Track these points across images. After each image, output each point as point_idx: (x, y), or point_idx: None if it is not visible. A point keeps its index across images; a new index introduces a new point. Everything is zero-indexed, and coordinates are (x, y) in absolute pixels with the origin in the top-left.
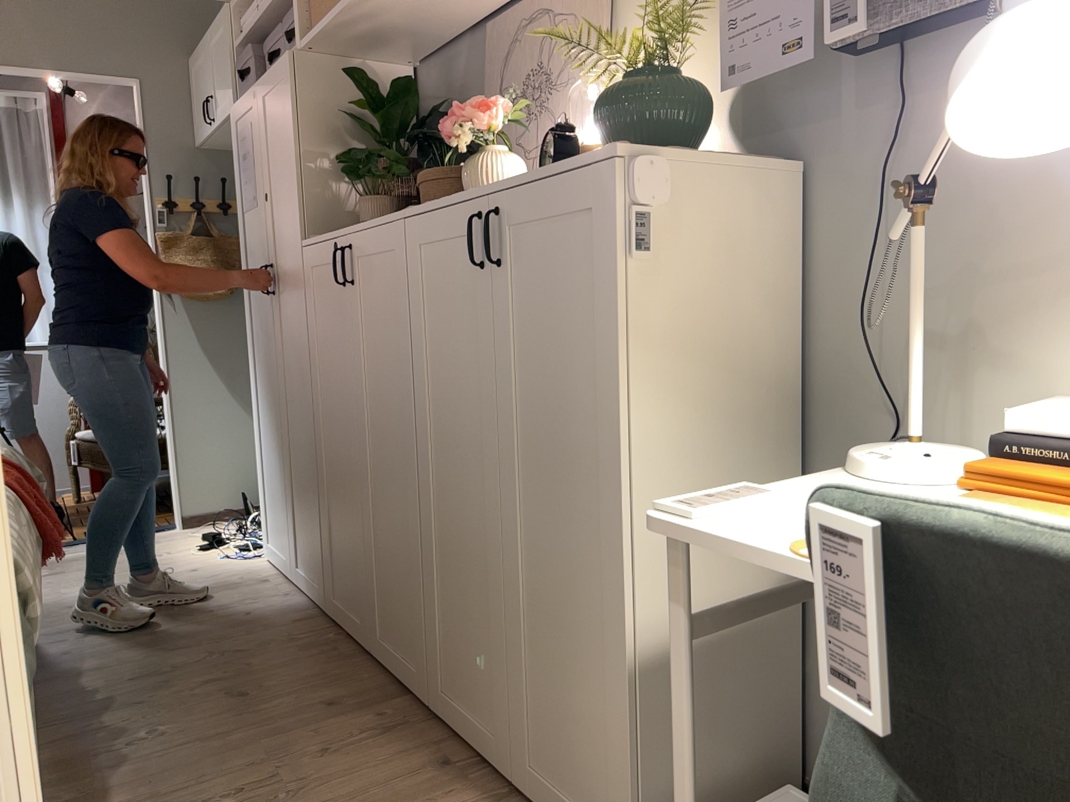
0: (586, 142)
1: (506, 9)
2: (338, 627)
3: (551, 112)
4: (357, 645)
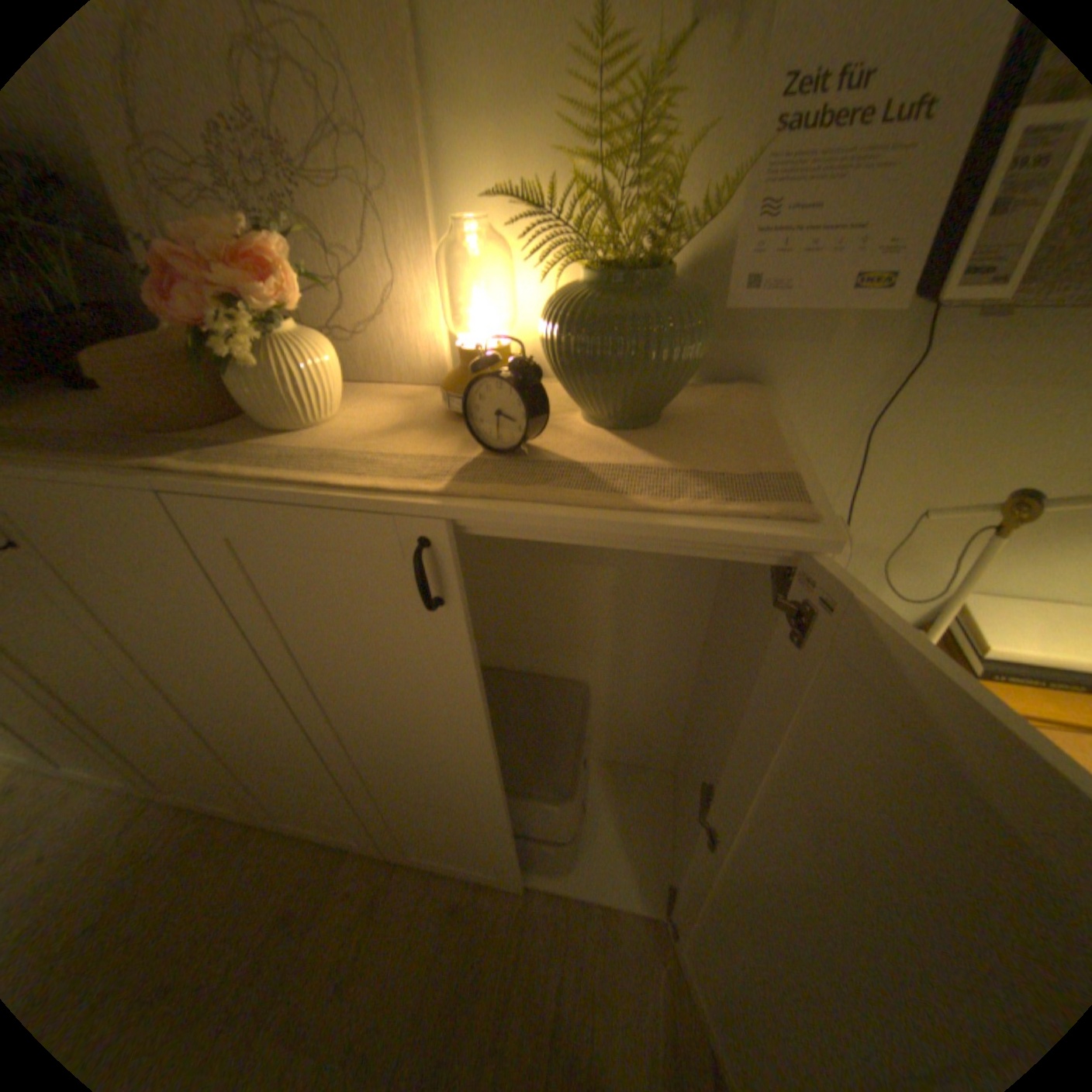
0: (470, 329)
1: None
2: (184, 806)
3: (303, 215)
4: (232, 819)
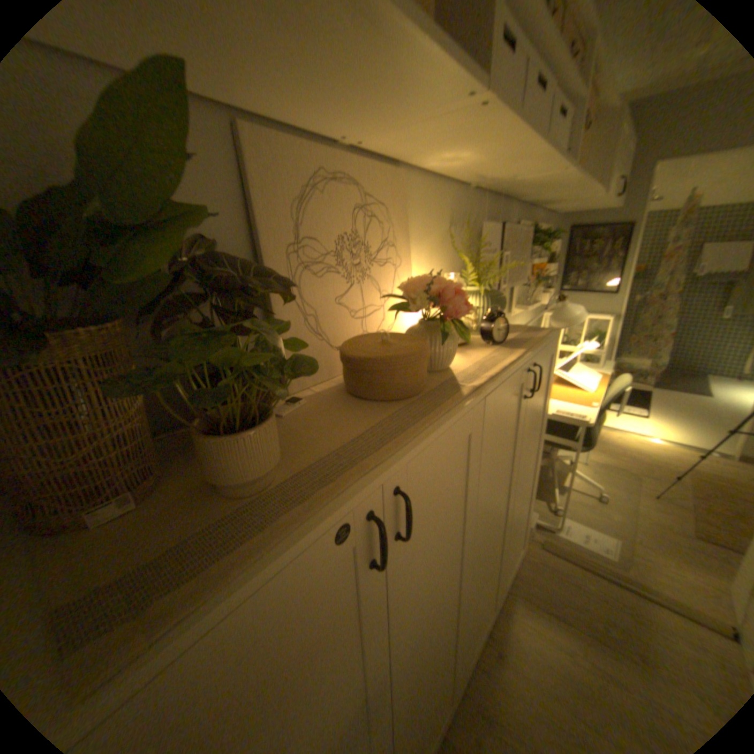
0: None
1: (269, 122)
2: None
3: (375, 279)
4: None
